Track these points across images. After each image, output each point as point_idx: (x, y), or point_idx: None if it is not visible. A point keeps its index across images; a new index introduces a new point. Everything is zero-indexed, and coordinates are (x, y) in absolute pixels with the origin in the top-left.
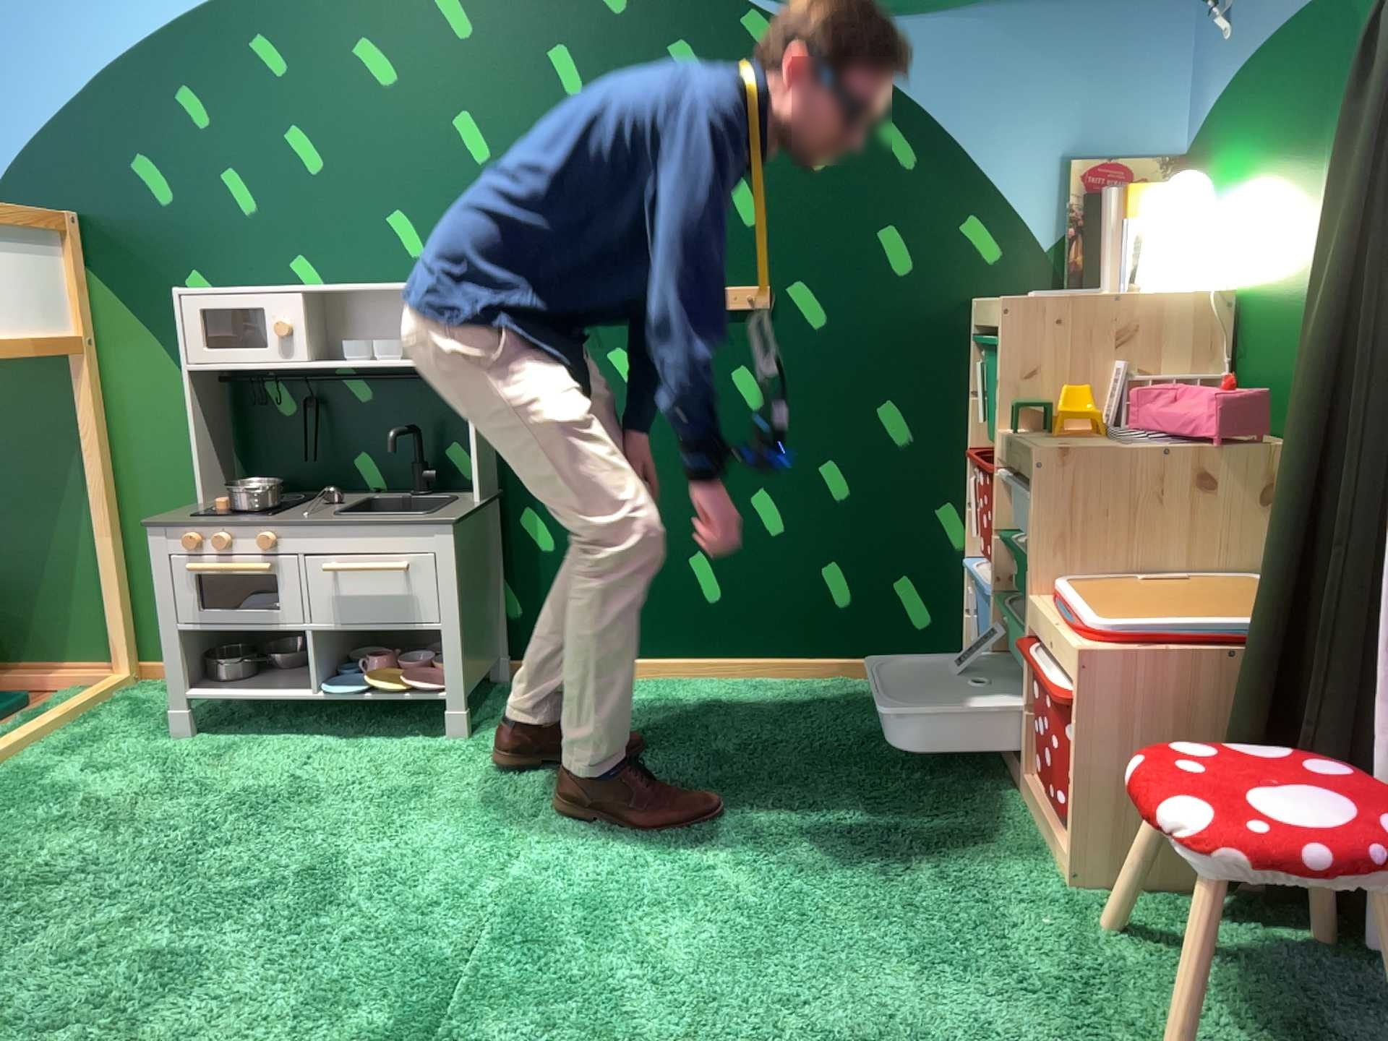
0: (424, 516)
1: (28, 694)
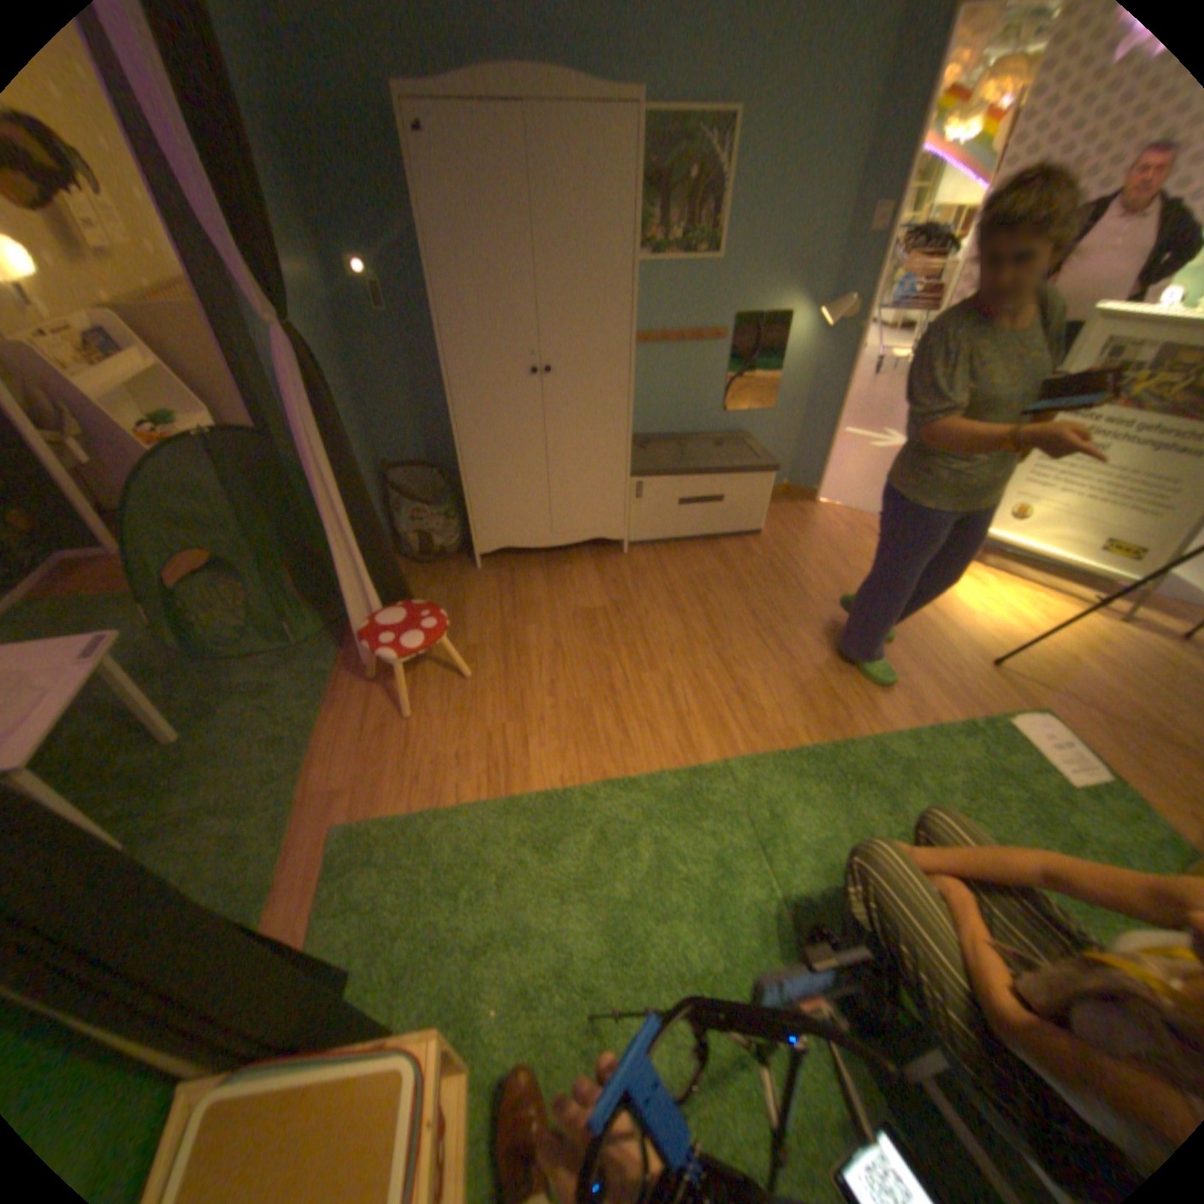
0: None
1: None
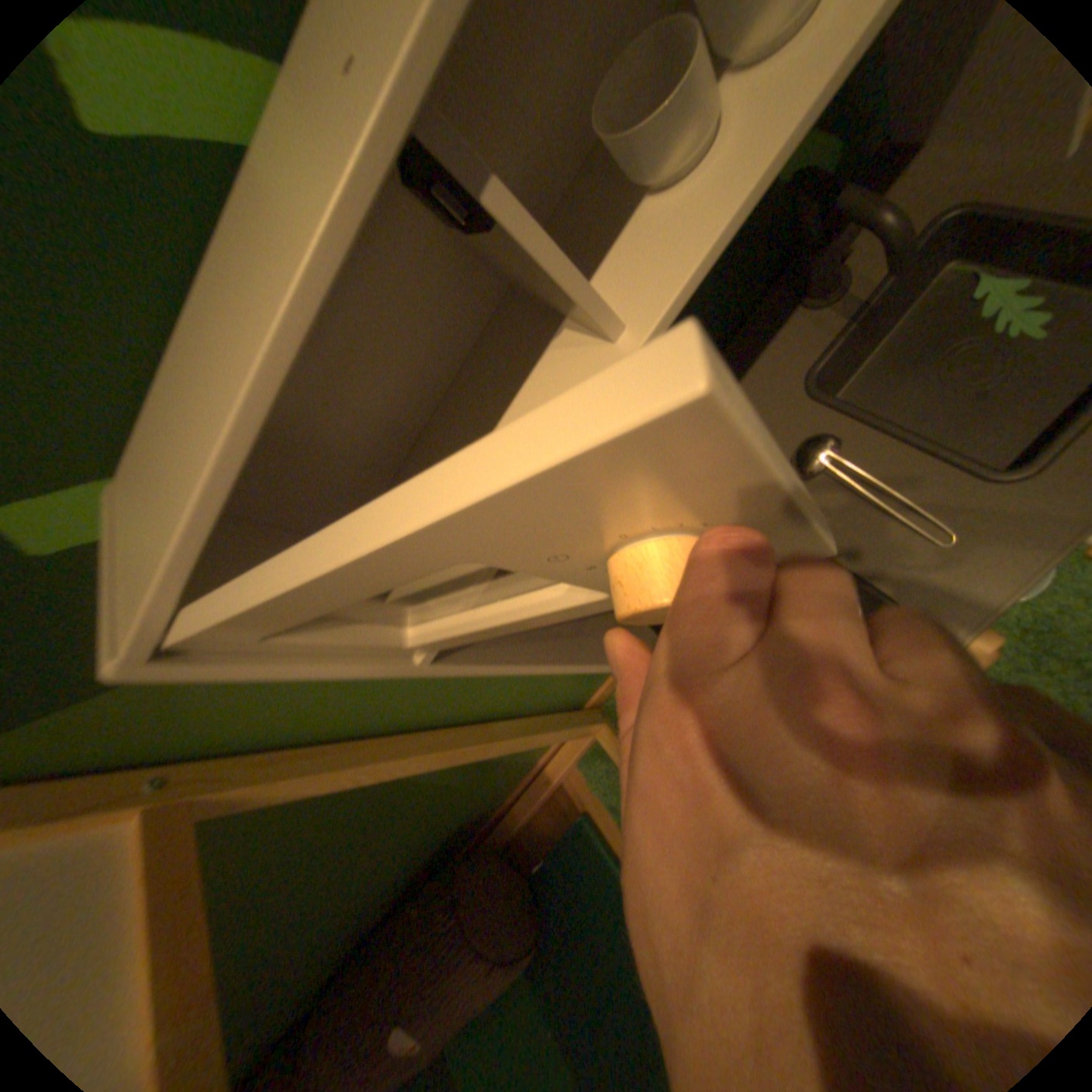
0: None
1: (561, 799)
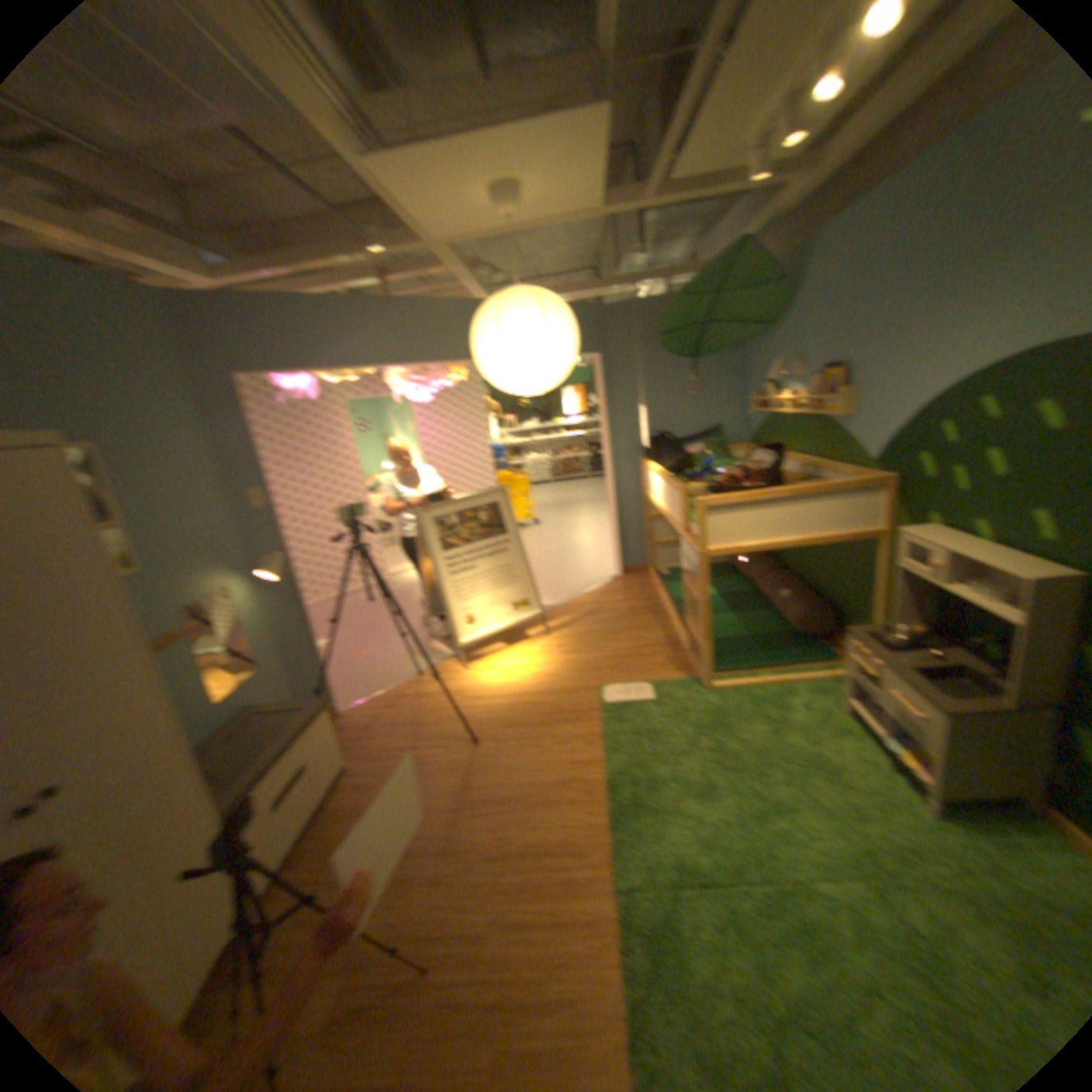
0: (942, 700)
1: (844, 656)
